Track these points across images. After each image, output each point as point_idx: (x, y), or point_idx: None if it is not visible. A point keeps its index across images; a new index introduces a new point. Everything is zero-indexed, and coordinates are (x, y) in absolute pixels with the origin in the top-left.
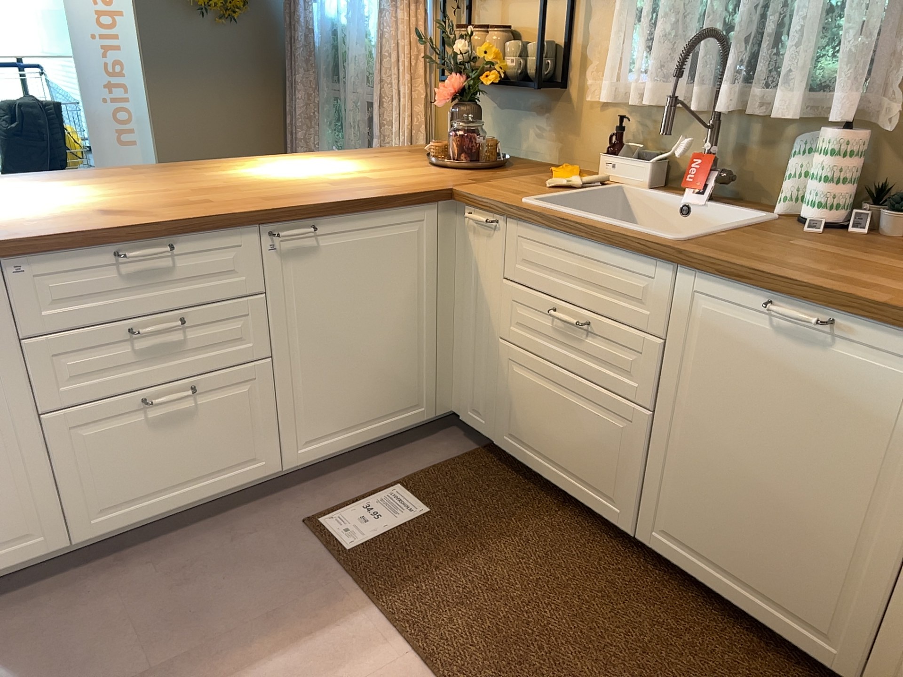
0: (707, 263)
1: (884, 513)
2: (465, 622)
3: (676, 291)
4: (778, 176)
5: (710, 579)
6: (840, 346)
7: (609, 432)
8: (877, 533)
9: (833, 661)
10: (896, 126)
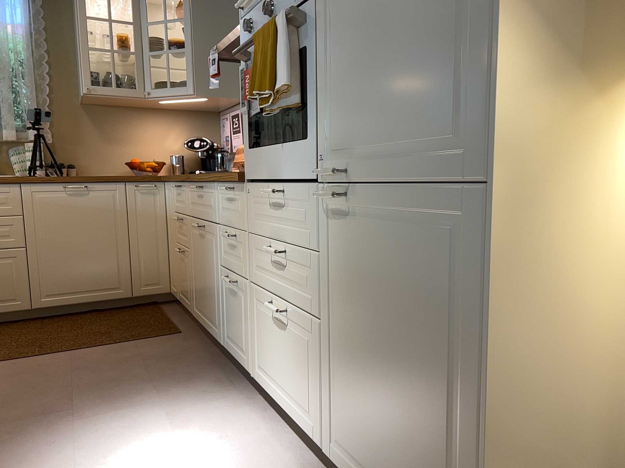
0: (36, 179)
1: (119, 236)
2: (4, 352)
3: (22, 195)
4: (6, 165)
5: (73, 300)
6: (91, 193)
7: (4, 268)
8: (120, 244)
9: (123, 294)
10: (53, 141)
